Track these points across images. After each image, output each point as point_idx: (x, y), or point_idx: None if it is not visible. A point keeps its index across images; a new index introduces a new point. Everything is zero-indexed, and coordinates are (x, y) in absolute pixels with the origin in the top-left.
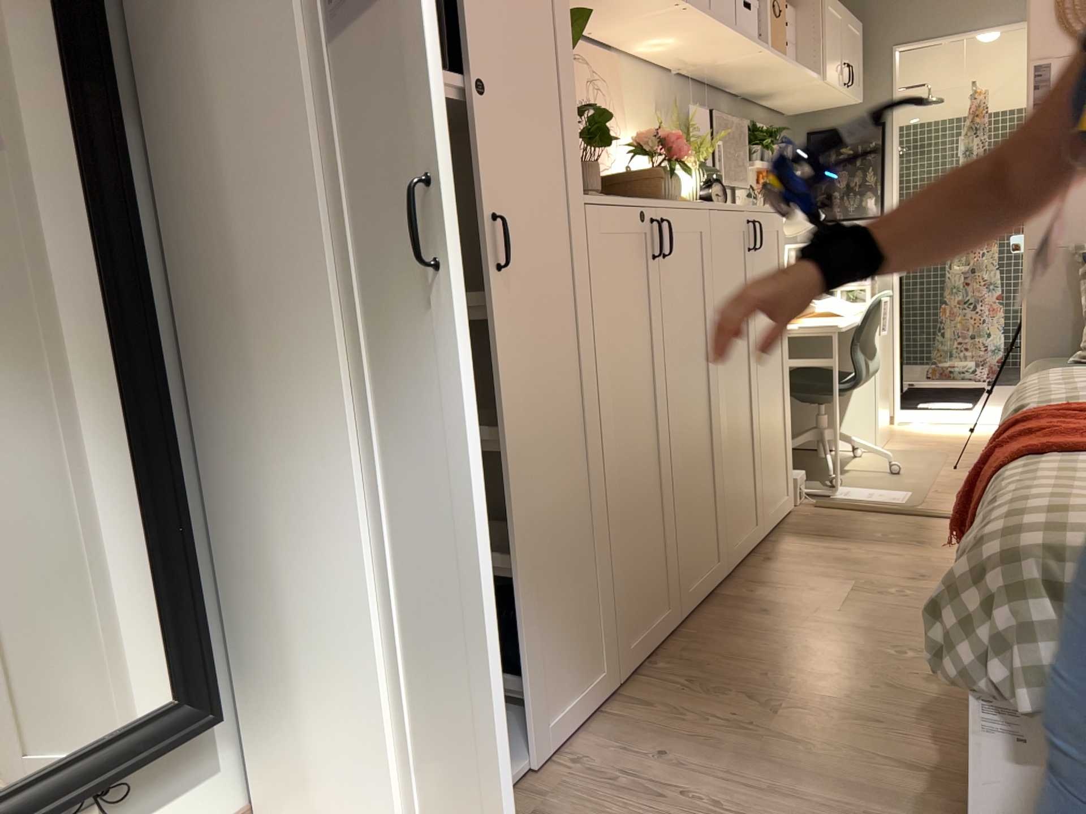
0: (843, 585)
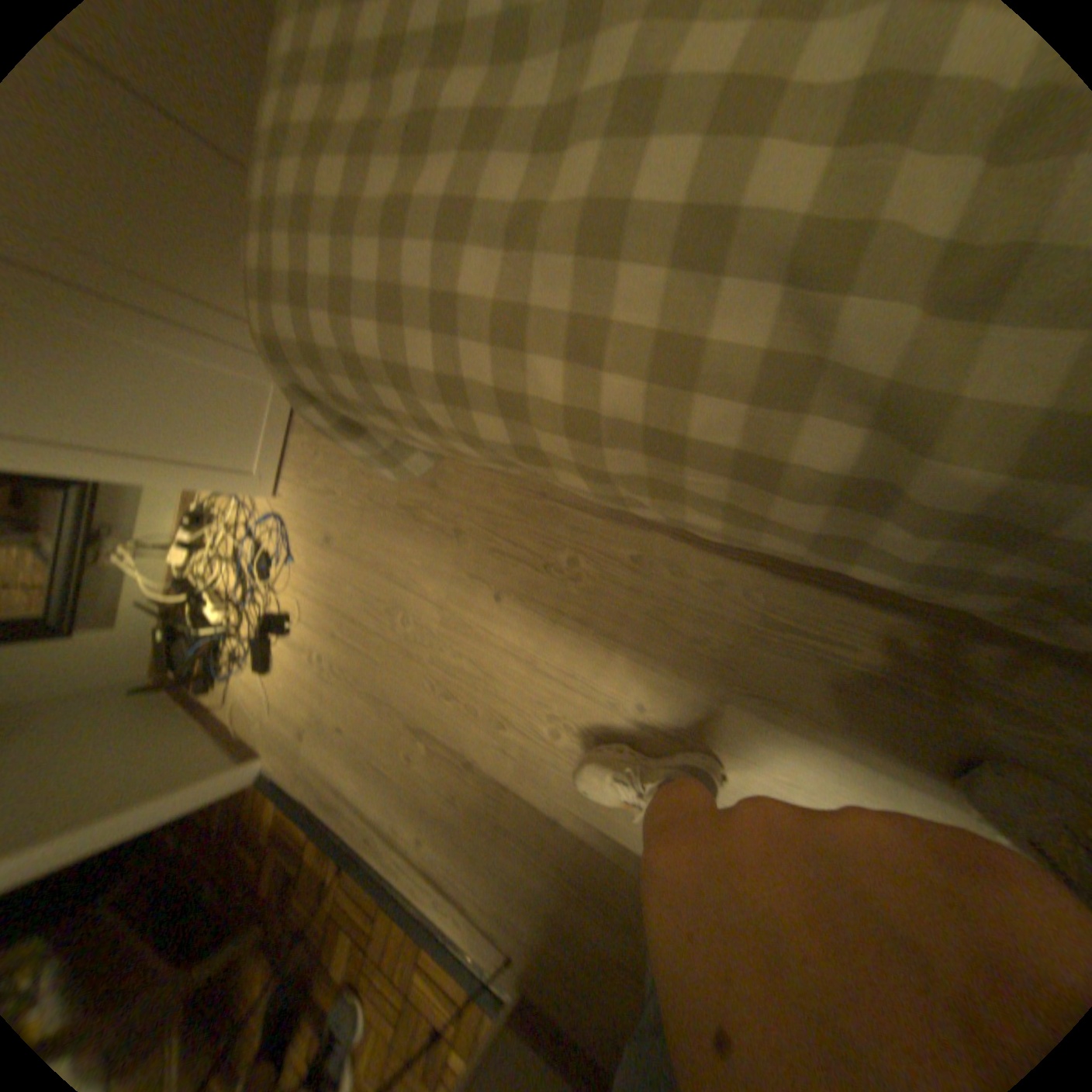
0: None
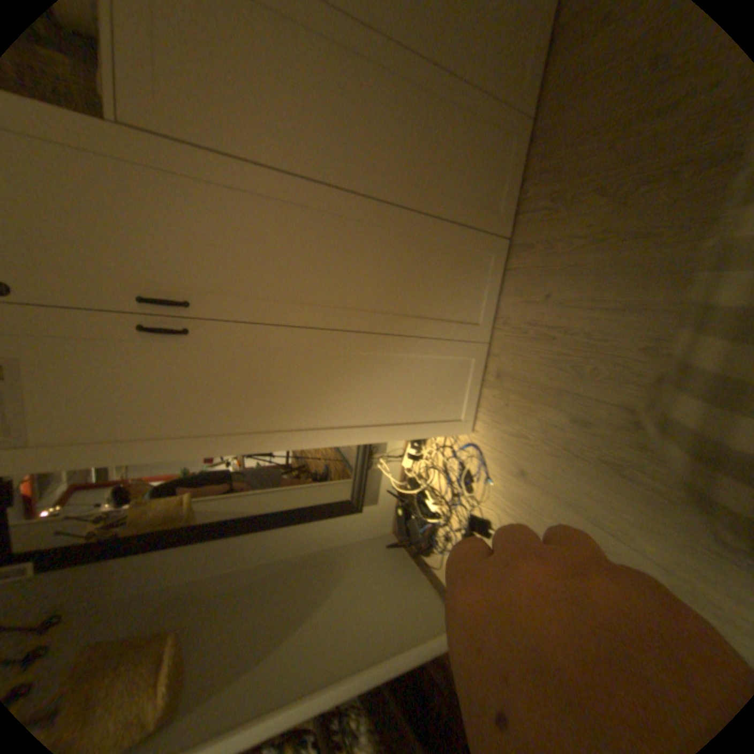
0: None
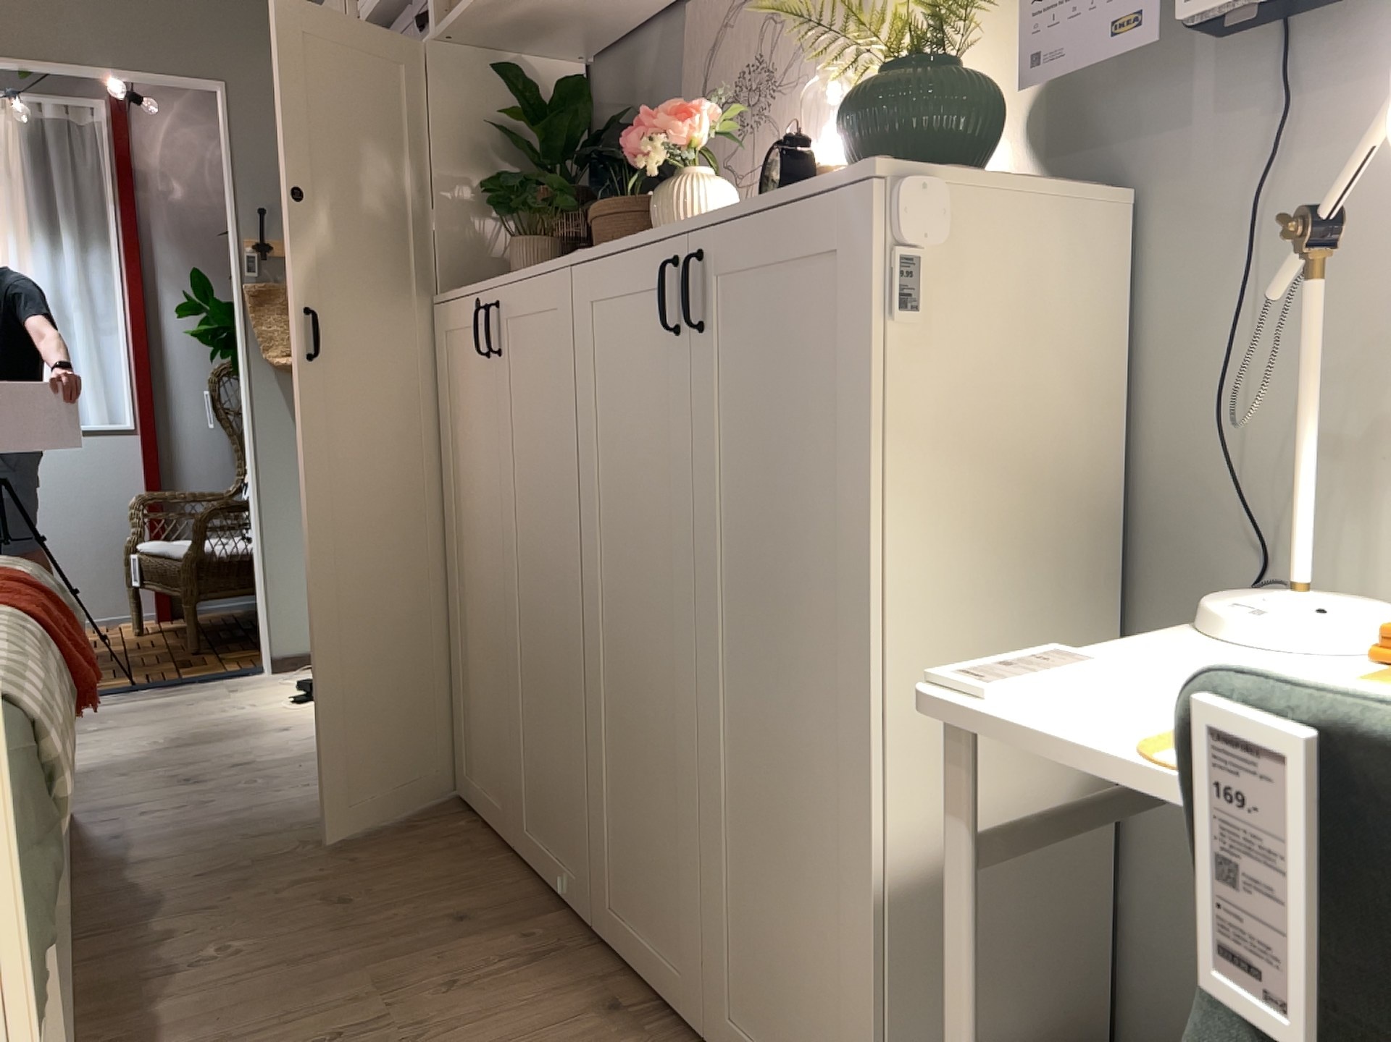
0: (415, 1031)
